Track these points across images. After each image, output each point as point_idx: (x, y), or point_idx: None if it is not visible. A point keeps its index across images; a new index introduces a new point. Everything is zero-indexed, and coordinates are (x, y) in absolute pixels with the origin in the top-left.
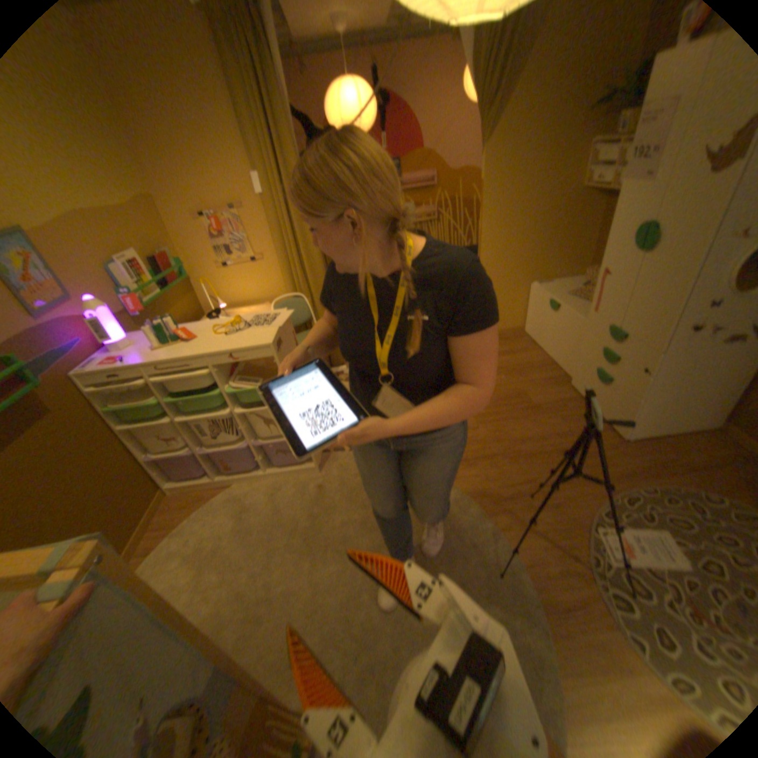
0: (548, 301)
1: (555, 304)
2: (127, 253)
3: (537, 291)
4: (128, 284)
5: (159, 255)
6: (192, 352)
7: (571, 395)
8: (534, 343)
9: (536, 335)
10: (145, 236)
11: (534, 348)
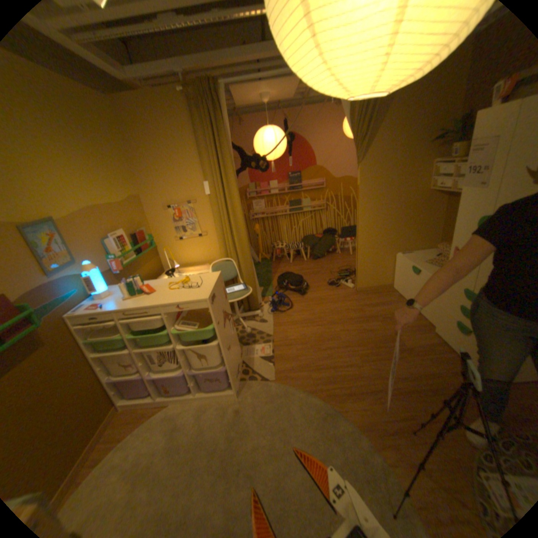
0: (411, 267)
1: (417, 269)
2: (117, 231)
3: (402, 259)
4: (115, 251)
5: (138, 232)
6: (151, 303)
7: (436, 341)
8: (402, 297)
9: (403, 291)
10: (131, 220)
11: (402, 301)
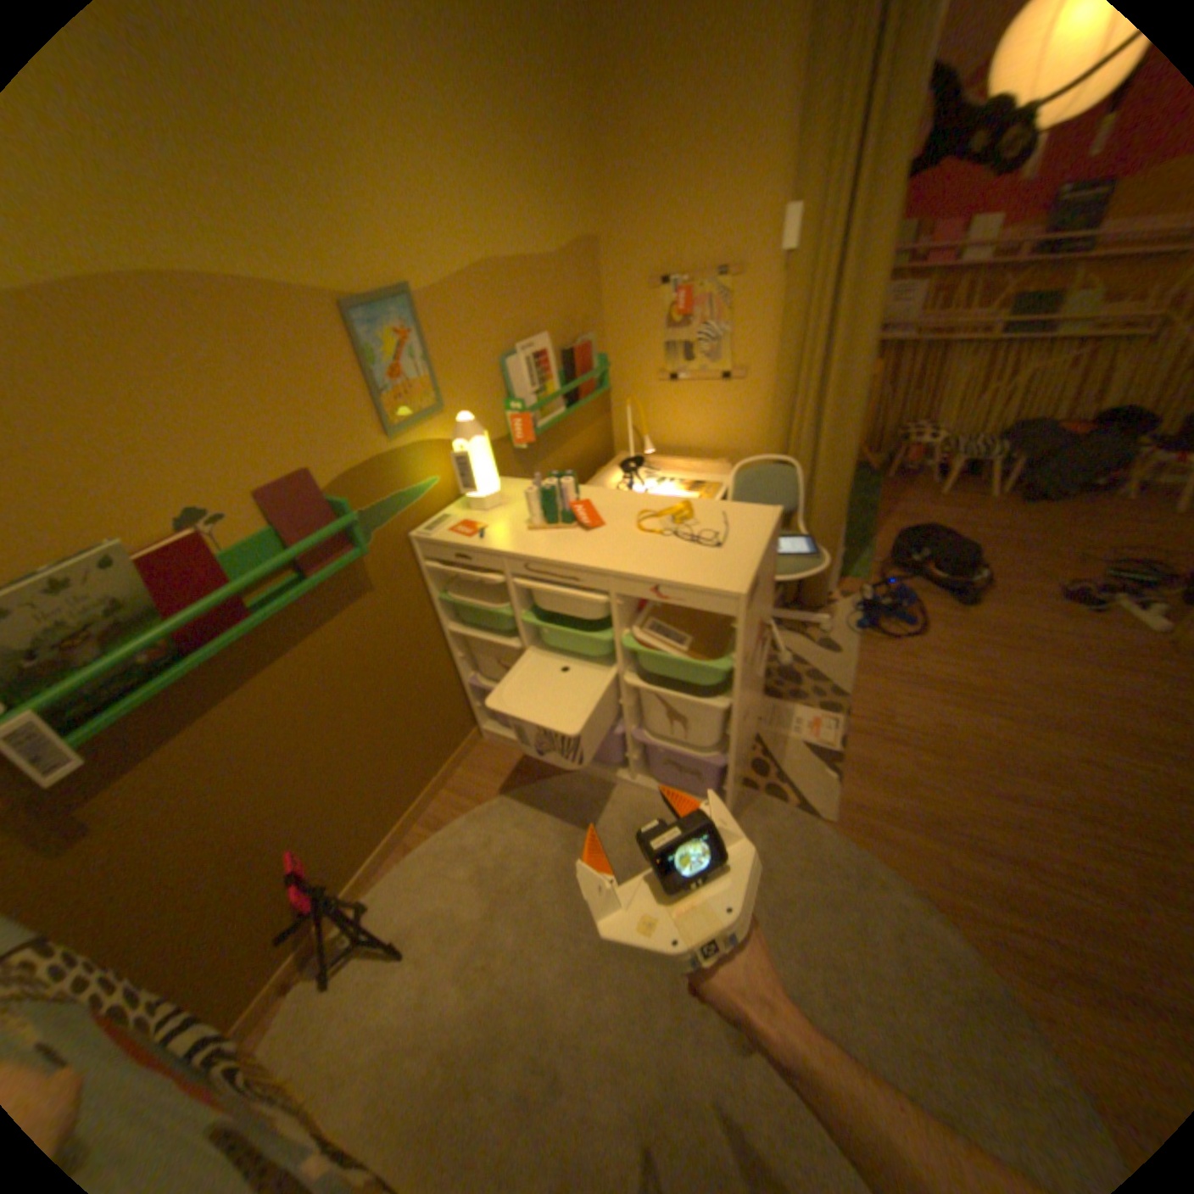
0: None
1: None
2: (538, 339)
3: None
4: (526, 392)
5: (581, 345)
6: (593, 558)
7: None
8: None
9: None
10: (571, 309)
11: None
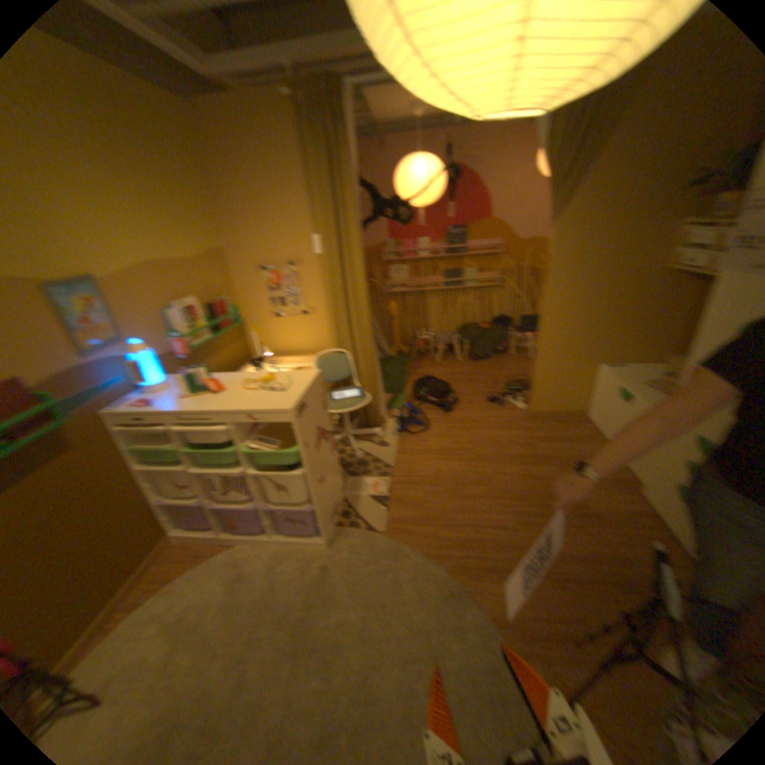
0: (621, 389)
1: (628, 394)
2: (191, 300)
3: (608, 375)
4: (186, 328)
5: (221, 303)
6: (218, 406)
7: (643, 508)
8: (600, 433)
9: (603, 424)
10: (213, 285)
11: (600, 439)
